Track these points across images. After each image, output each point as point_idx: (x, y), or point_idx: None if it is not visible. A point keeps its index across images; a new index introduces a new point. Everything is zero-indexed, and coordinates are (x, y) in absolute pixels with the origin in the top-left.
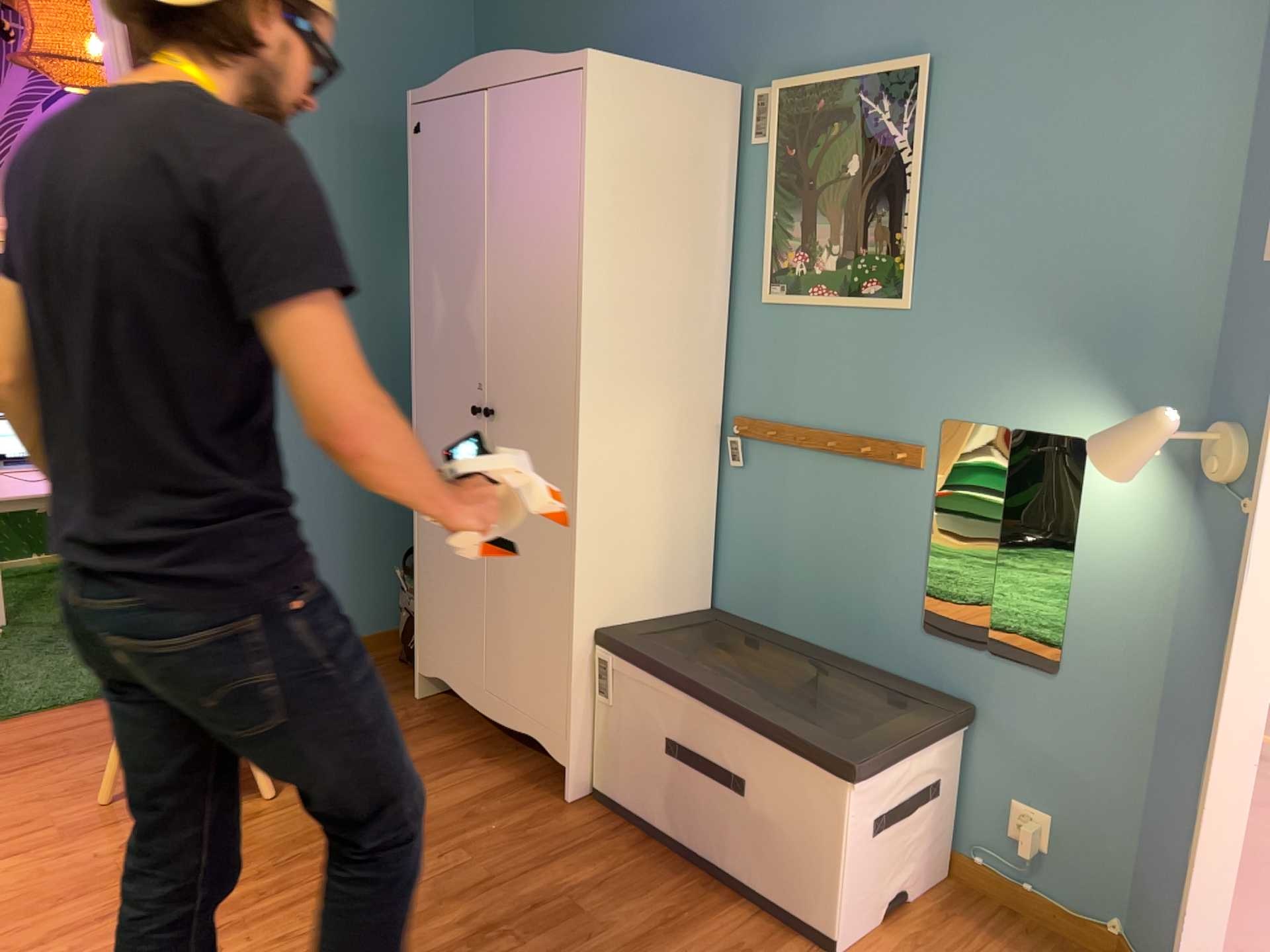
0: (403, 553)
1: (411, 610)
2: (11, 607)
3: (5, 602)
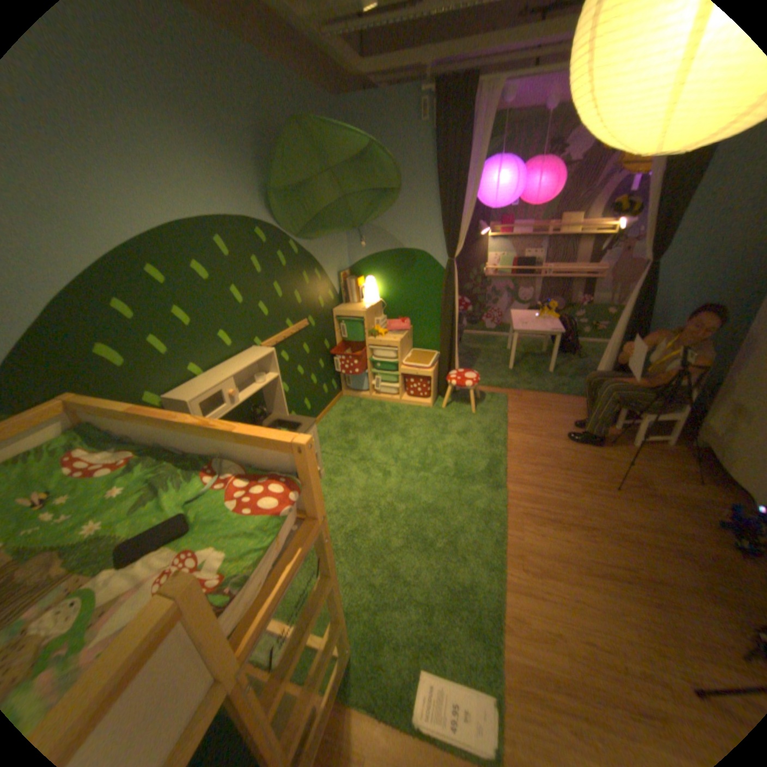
0: (715, 386)
1: (708, 411)
2: (551, 355)
3: (550, 353)
